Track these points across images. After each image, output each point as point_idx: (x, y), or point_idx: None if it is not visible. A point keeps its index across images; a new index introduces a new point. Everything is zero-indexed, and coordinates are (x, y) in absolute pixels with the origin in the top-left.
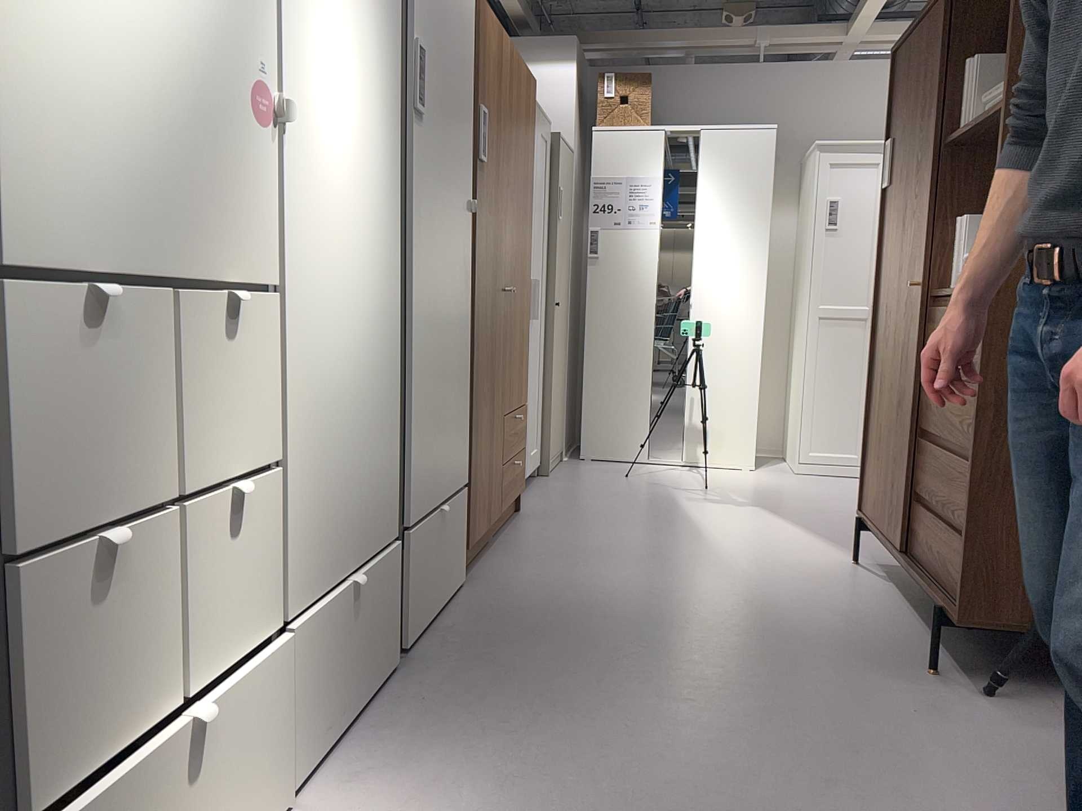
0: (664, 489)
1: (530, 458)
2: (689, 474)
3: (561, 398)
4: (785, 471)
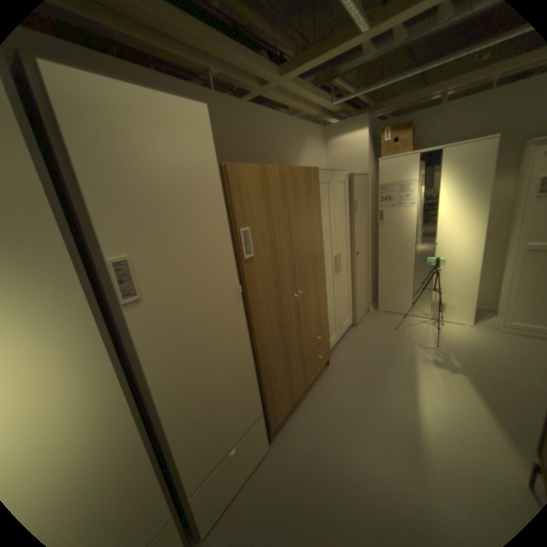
0: (411, 345)
1: (343, 327)
2: (431, 329)
3: (366, 288)
4: (494, 328)
